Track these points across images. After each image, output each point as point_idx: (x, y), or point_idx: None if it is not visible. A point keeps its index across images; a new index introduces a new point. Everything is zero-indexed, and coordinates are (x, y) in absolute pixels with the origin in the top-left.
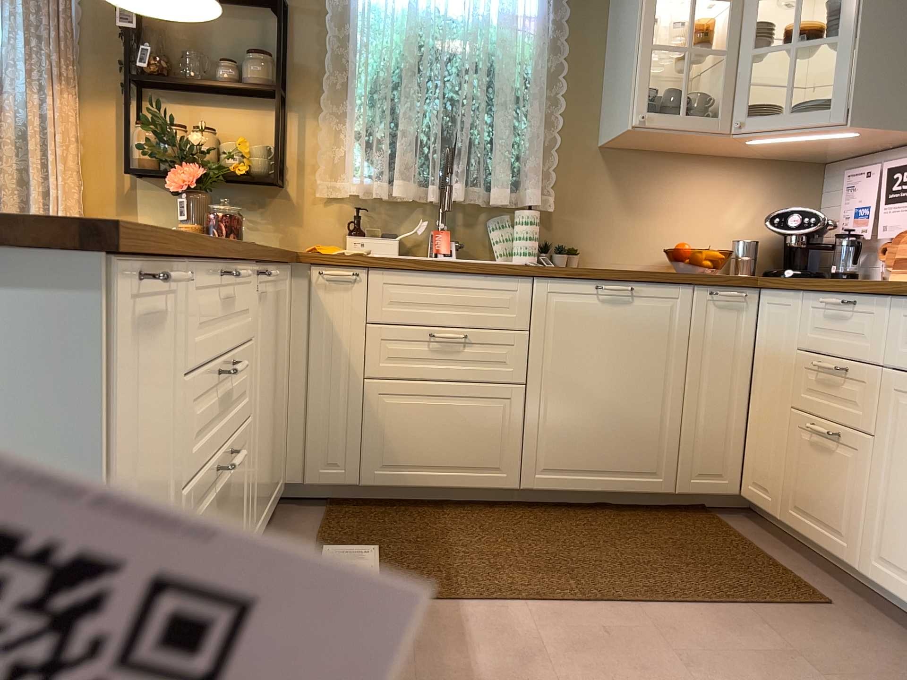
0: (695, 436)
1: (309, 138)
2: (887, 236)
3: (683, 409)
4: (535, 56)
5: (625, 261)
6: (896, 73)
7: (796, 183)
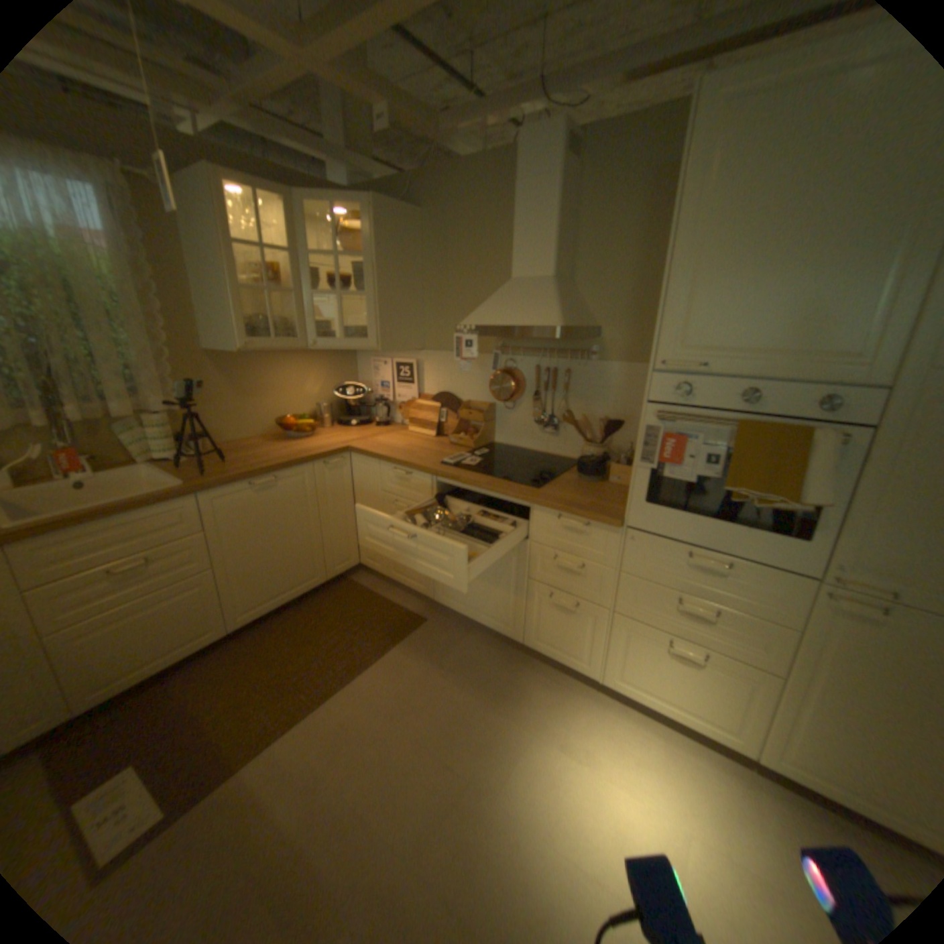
0: (330, 546)
1: None
2: (399, 400)
3: (320, 536)
4: (114, 277)
5: (245, 433)
6: (395, 317)
7: (341, 361)
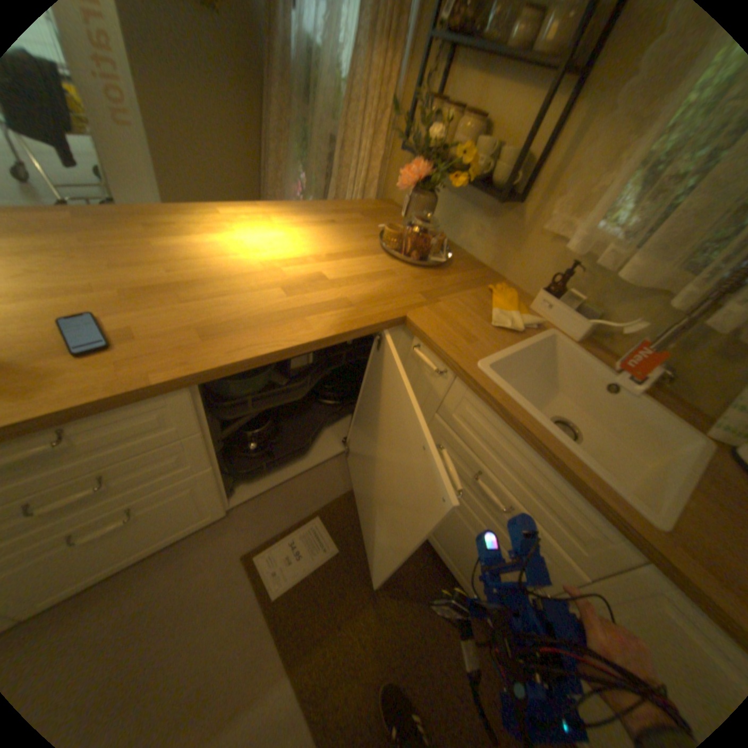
0: None
1: (583, 147)
2: None
3: None
4: None
5: None
6: None
7: None
